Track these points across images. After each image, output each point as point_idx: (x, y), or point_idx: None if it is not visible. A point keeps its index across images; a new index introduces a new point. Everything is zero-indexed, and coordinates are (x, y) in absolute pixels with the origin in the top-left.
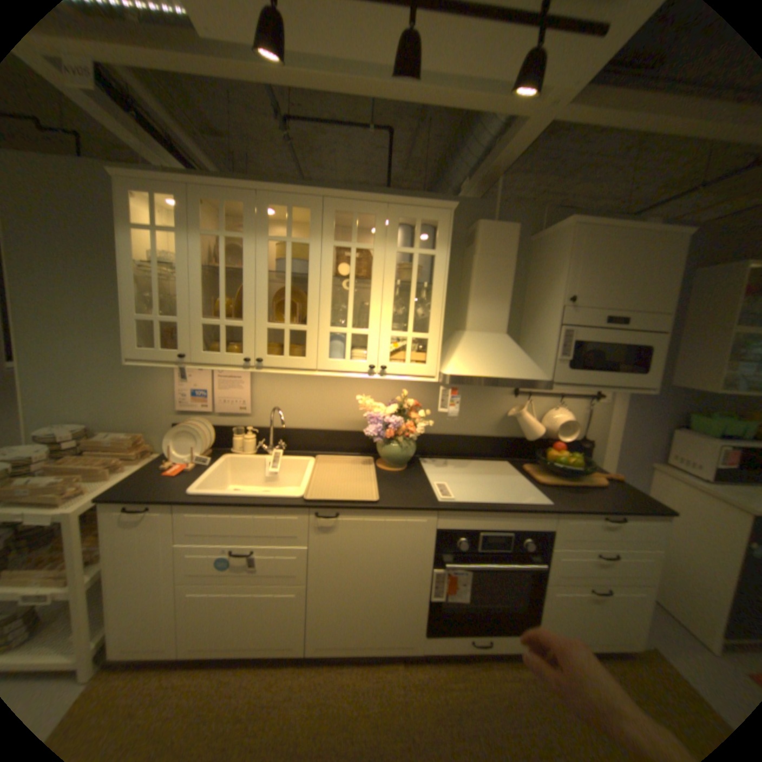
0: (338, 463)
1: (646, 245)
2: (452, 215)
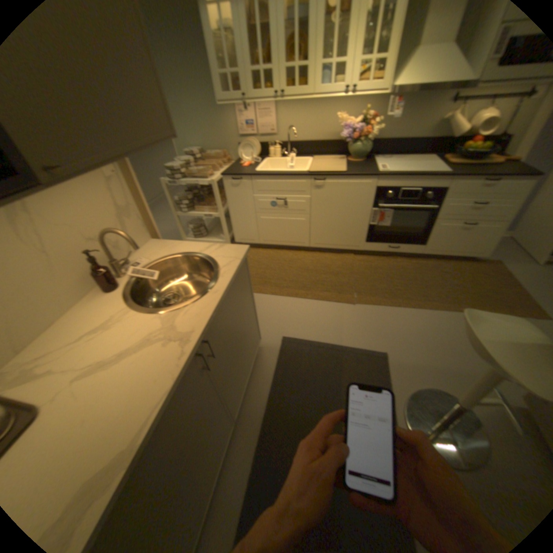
0: (325, 159)
1: None
2: None
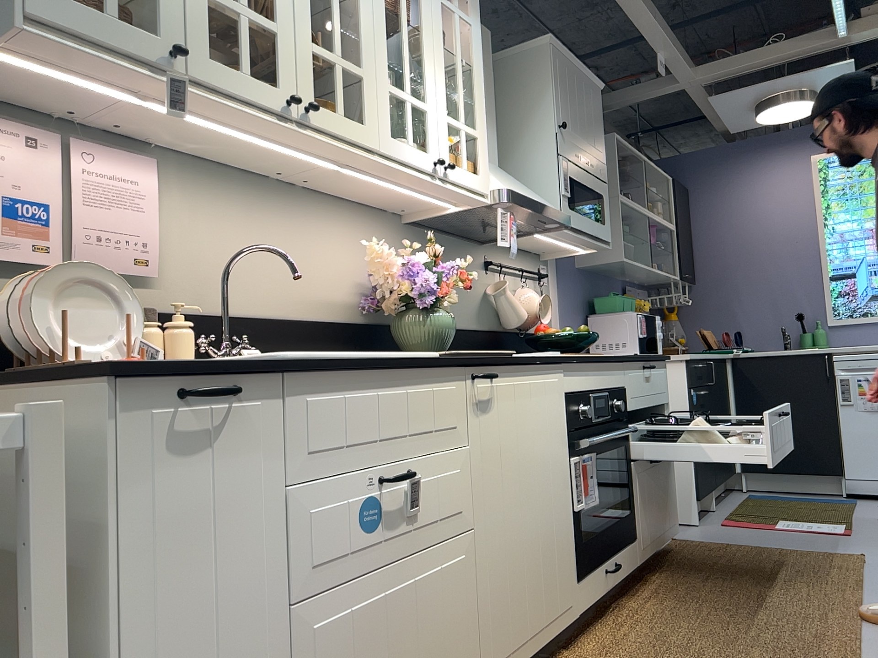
0: None
1: (586, 89)
2: None
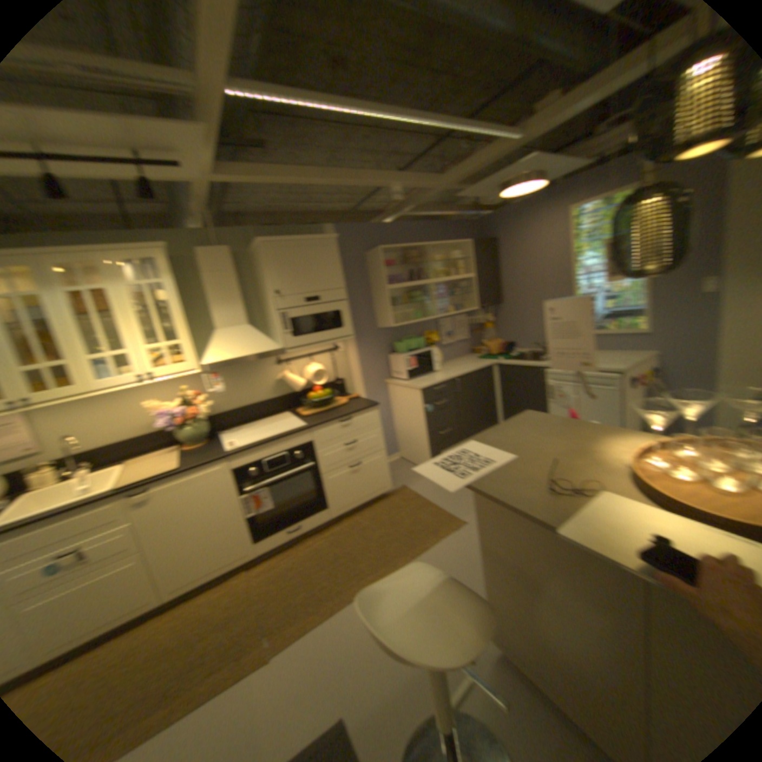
0: (142, 460)
1: (309, 249)
2: (160, 250)
